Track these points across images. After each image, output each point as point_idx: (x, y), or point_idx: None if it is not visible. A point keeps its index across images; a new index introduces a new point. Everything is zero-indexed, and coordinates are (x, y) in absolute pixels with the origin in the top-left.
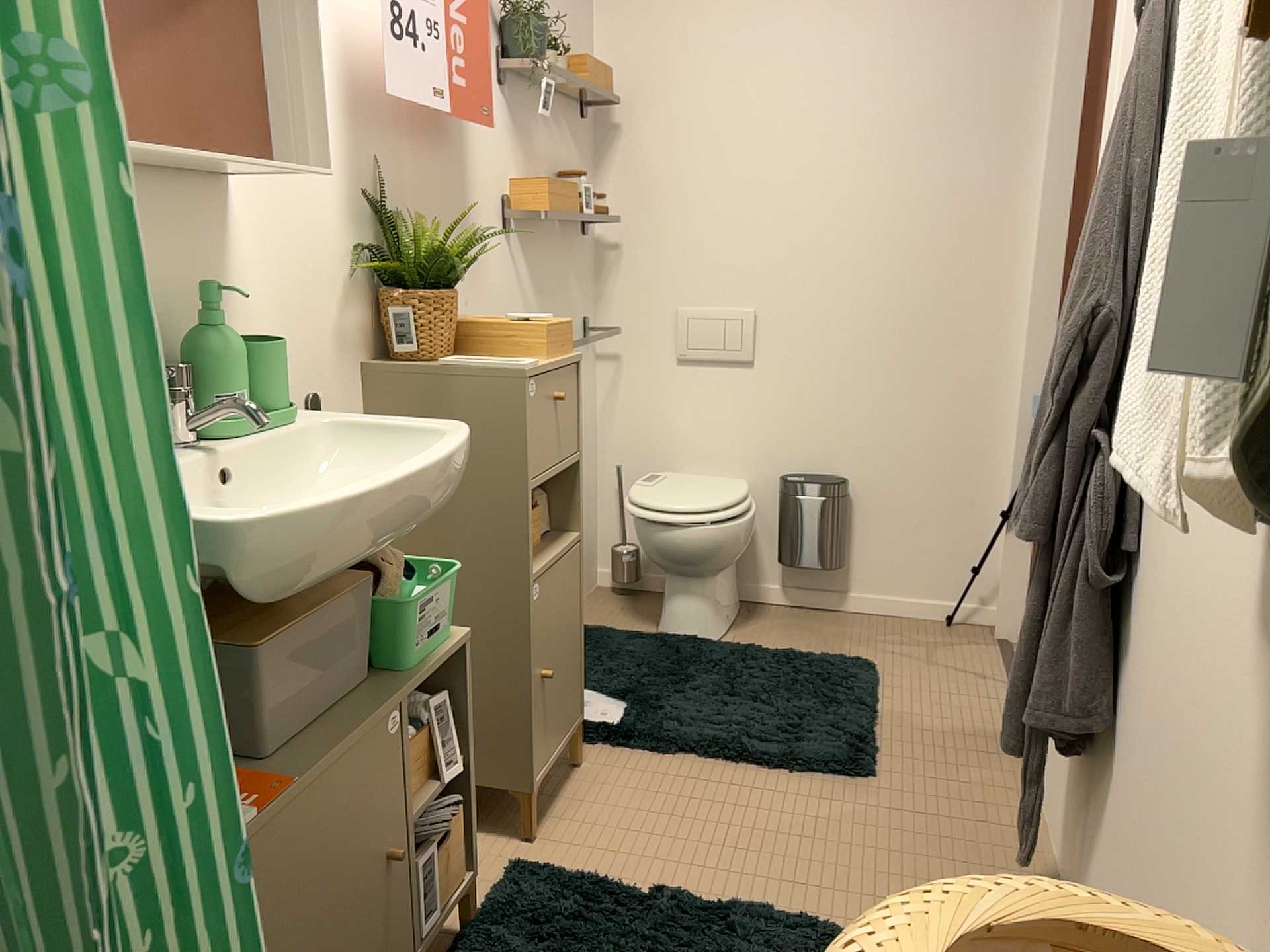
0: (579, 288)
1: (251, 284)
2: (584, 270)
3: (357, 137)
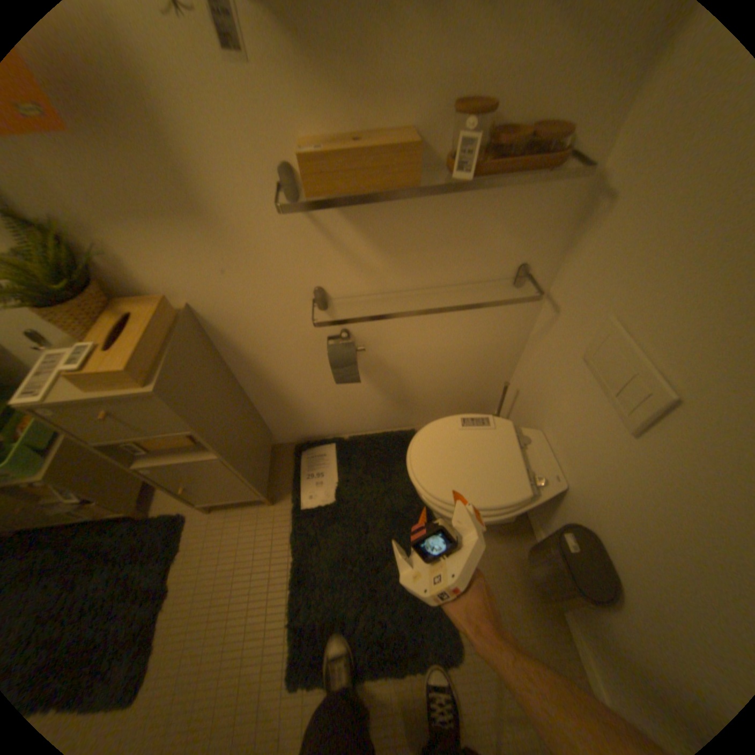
0: (508, 231)
1: None
2: (534, 210)
3: None
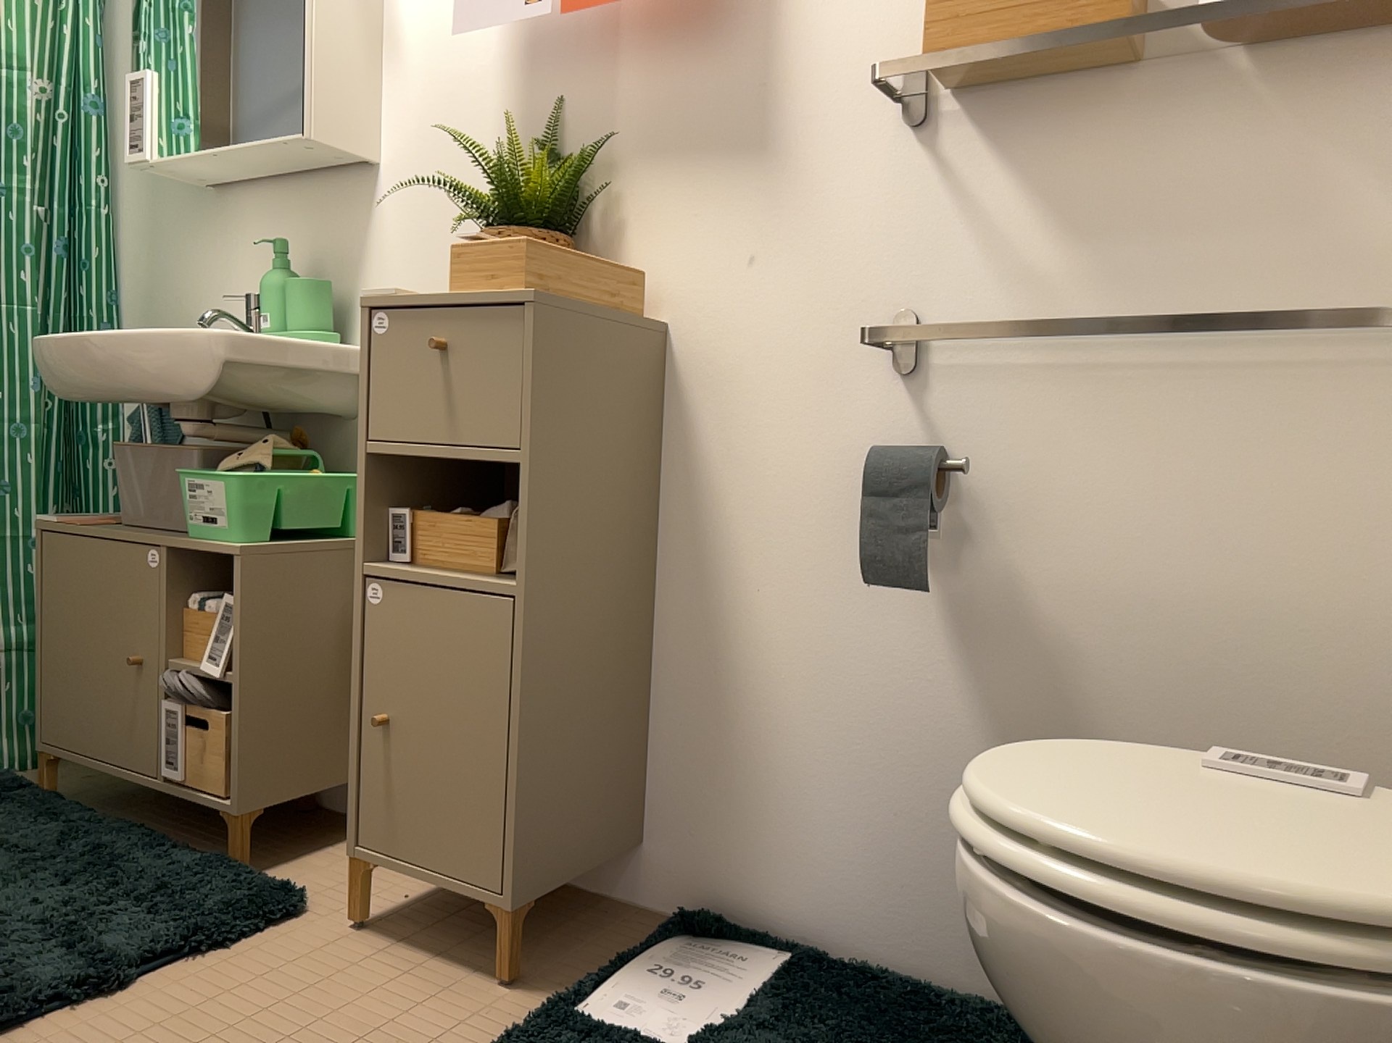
0: None
1: (379, 244)
2: None
3: (521, 80)
